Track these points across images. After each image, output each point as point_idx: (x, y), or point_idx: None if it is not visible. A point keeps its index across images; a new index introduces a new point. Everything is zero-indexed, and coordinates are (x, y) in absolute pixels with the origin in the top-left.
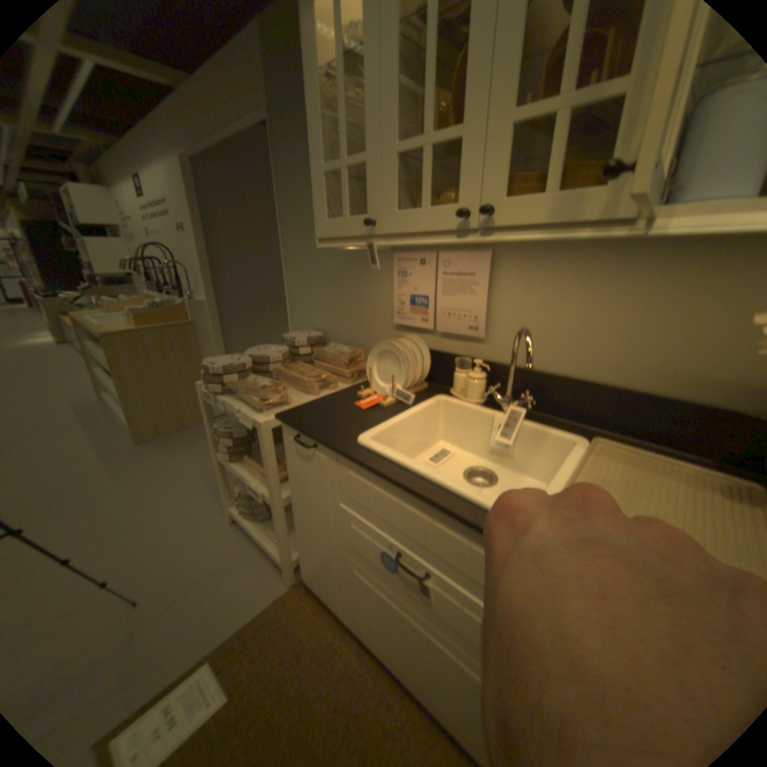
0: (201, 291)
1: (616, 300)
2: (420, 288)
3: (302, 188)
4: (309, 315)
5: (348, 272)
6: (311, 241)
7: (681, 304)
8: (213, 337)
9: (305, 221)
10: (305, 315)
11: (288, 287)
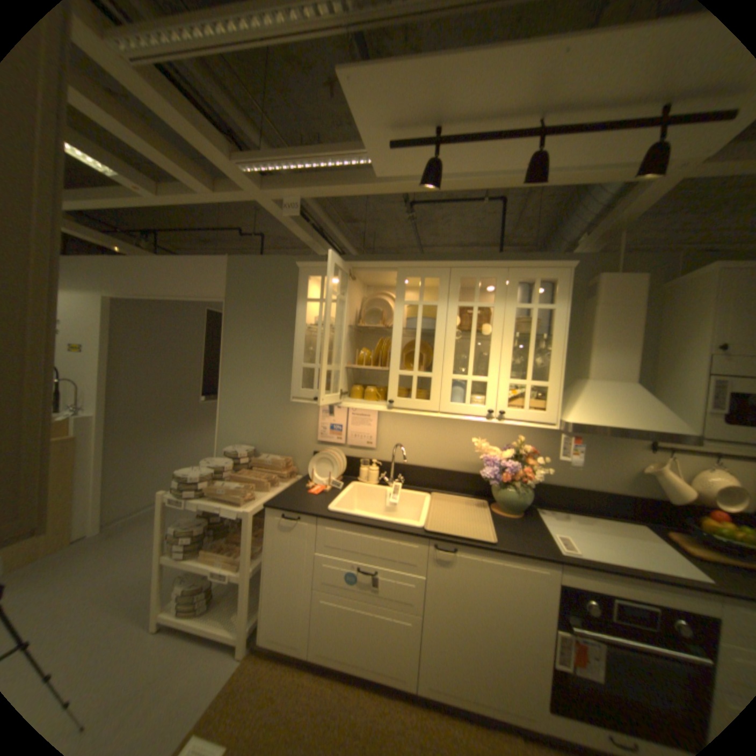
0: (88, 407)
1: (431, 430)
2: (337, 420)
3: (248, 351)
4: (239, 433)
5: (282, 406)
6: (250, 383)
7: (453, 433)
8: (91, 452)
9: (247, 370)
10: (235, 432)
11: (220, 412)
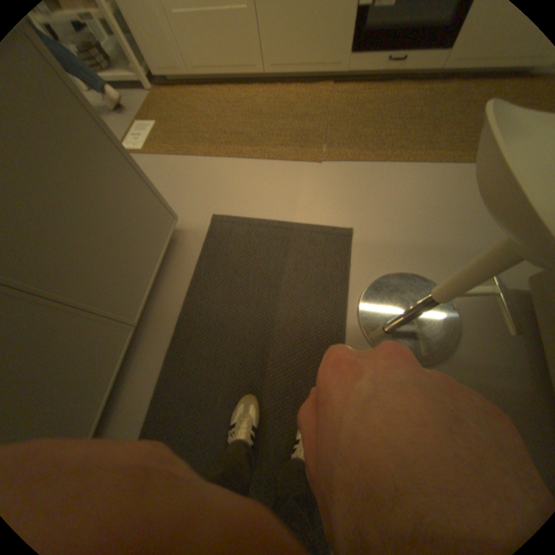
0: None
1: None
2: None
3: None
4: None
5: None
6: None
7: None
8: None
9: None
10: None
11: None
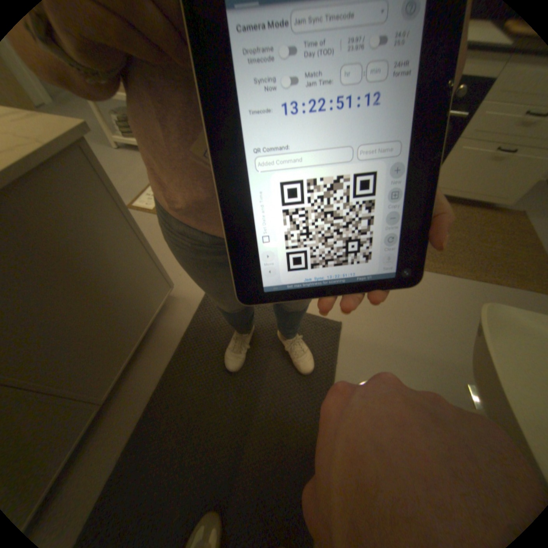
0: None
1: None
2: None
3: None
4: None
5: None
6: None
7: None
8: None
9: None
10: None
11: None
